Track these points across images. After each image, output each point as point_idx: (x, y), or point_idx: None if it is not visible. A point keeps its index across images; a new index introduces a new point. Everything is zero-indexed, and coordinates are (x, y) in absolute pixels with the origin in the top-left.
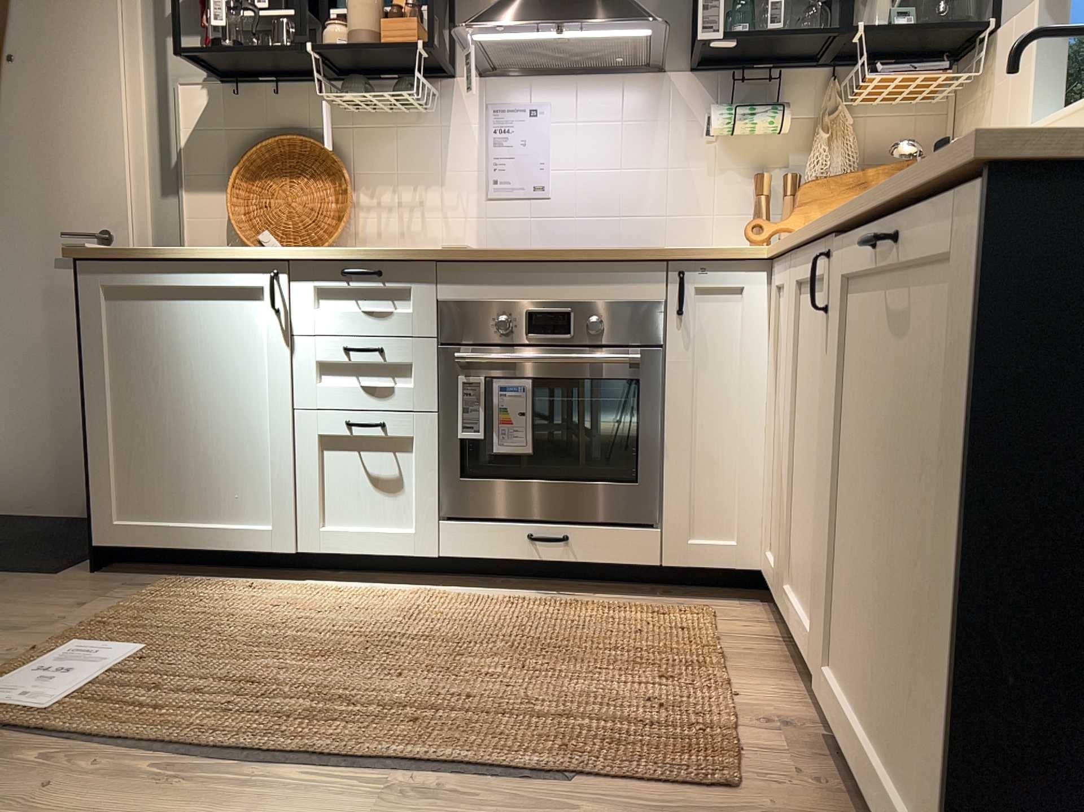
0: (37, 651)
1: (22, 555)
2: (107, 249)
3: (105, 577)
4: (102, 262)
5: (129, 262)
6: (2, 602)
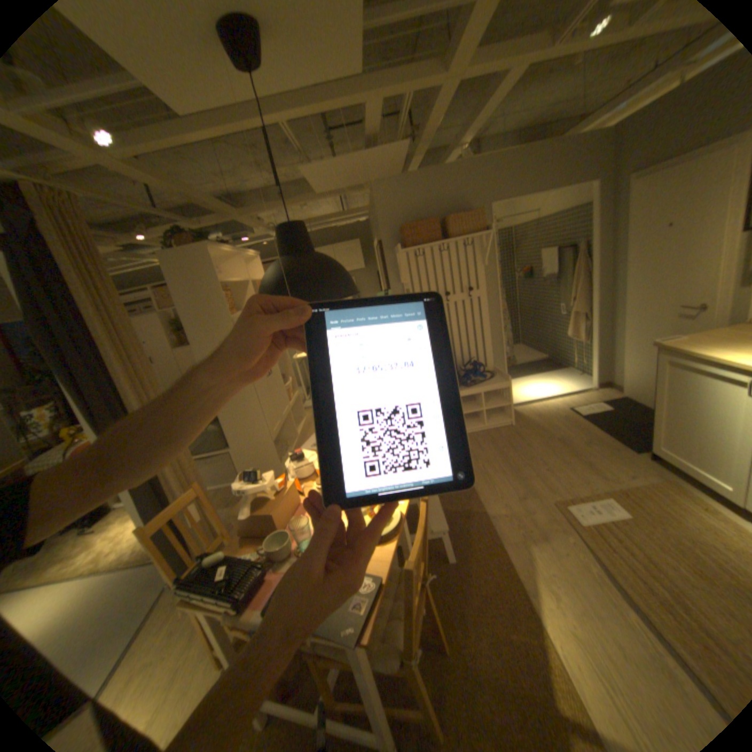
0: (605, 494)
1: (636, 436)
2: (674, 343)
3: (656, 465)
4: (670, 349)
5: (680, 353)
6: (612, 460)
